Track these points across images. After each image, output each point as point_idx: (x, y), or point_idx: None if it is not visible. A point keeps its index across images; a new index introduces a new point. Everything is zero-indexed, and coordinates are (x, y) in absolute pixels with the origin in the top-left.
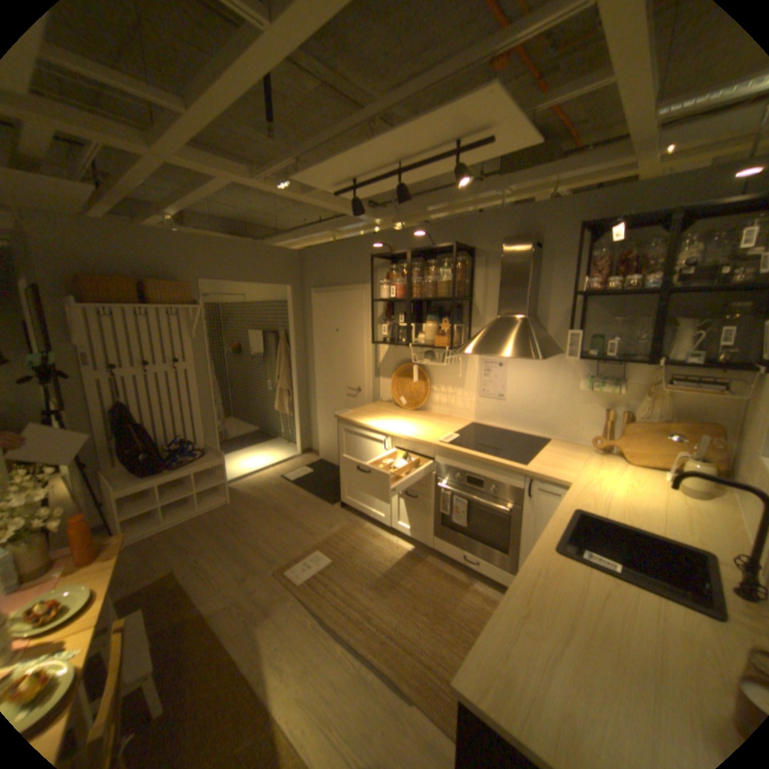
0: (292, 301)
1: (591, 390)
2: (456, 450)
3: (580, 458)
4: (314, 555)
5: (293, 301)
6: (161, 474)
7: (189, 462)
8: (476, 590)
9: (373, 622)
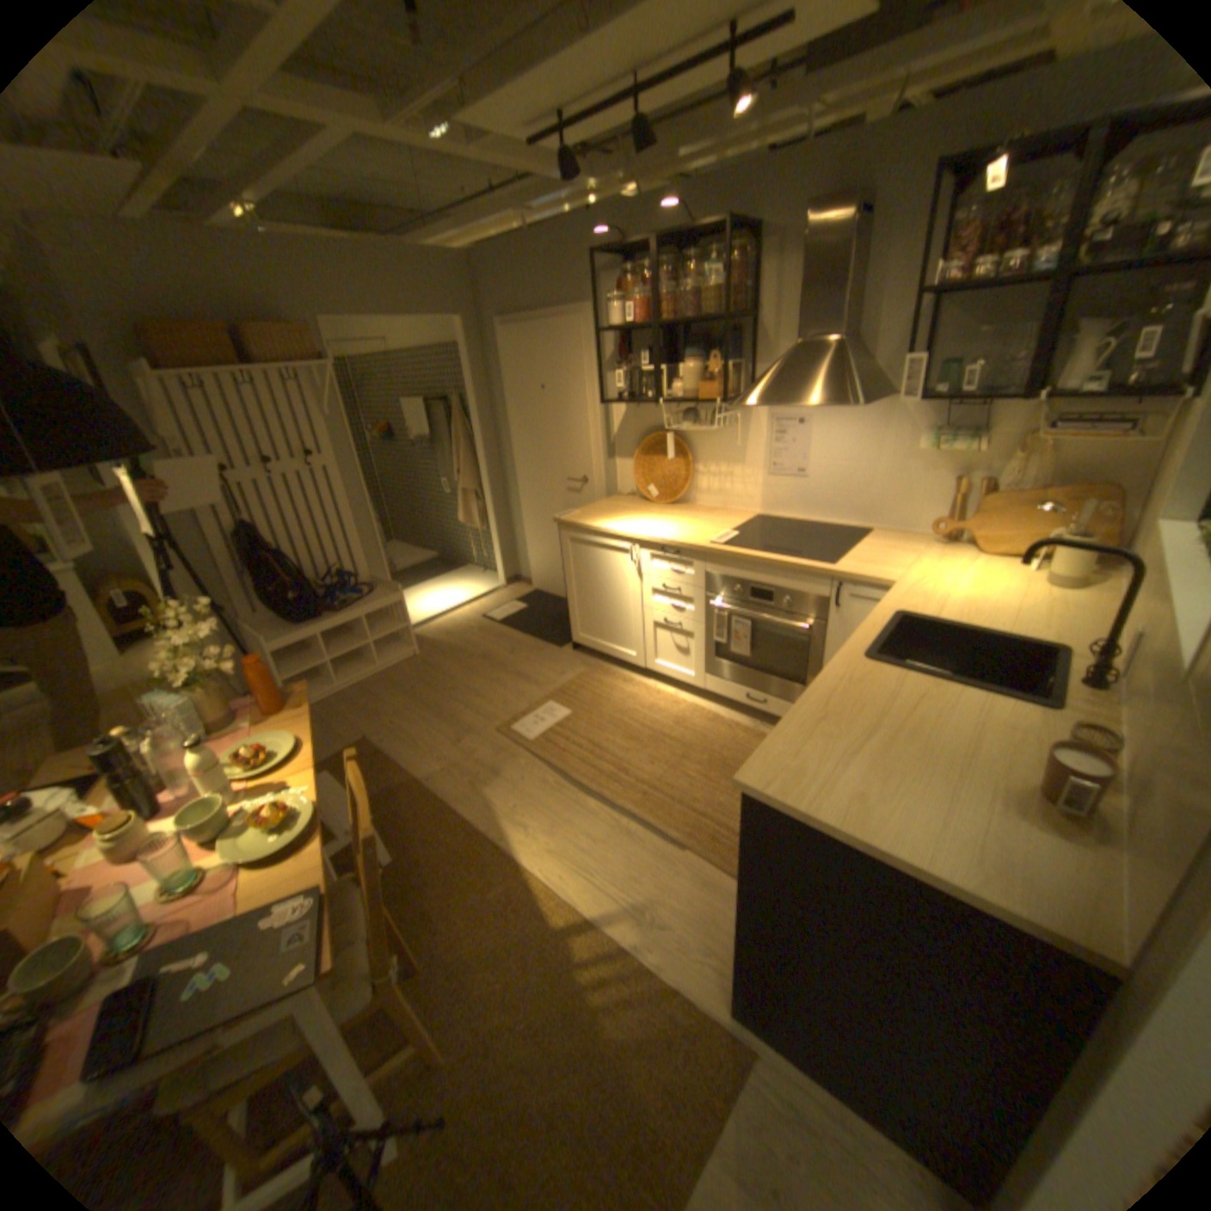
0: (465, 343)
1: (936, 450)
2: (735, 553)
3: (913, 551)
4: (546, 707)
5: (467, 342)
6: (323, 618)
7: (356, 601)
8: (762, 733)
9: (631, 773)
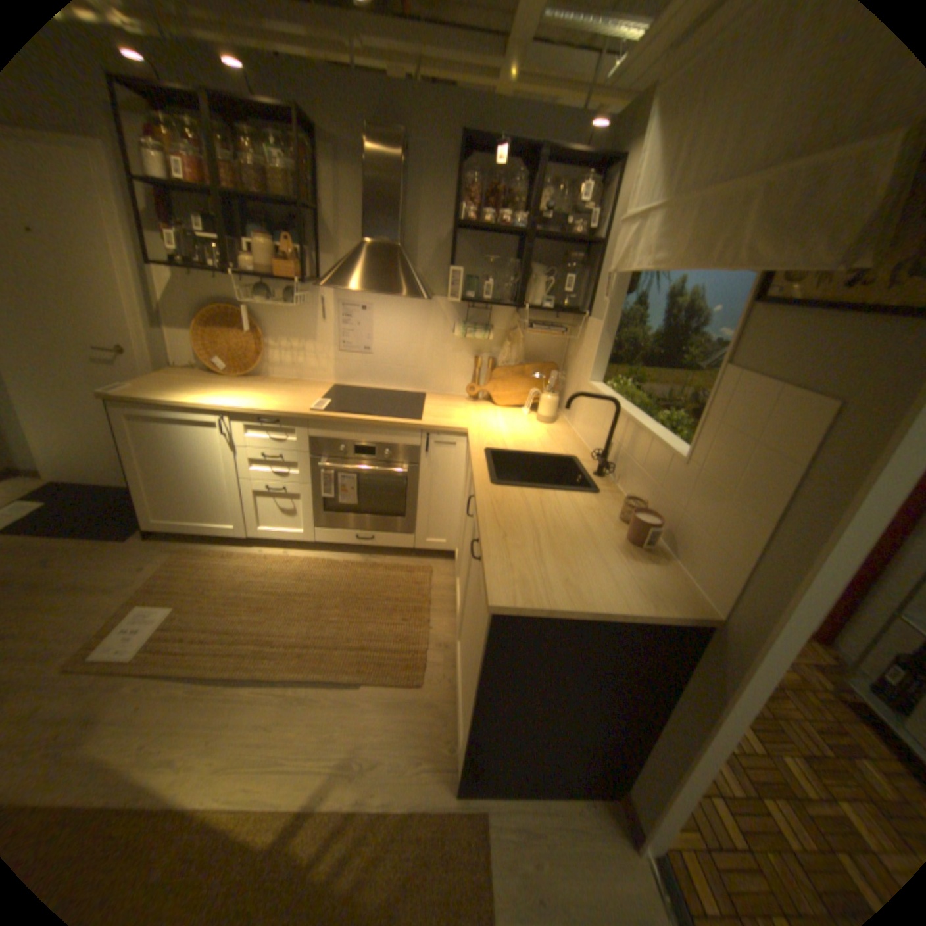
0: None
1: (464, 338)
2: (339, 417)
3: (459, 407)
4: (134, 613)
5: None
6: None
7: None
8: (374, 563)
9: (276, 643)
